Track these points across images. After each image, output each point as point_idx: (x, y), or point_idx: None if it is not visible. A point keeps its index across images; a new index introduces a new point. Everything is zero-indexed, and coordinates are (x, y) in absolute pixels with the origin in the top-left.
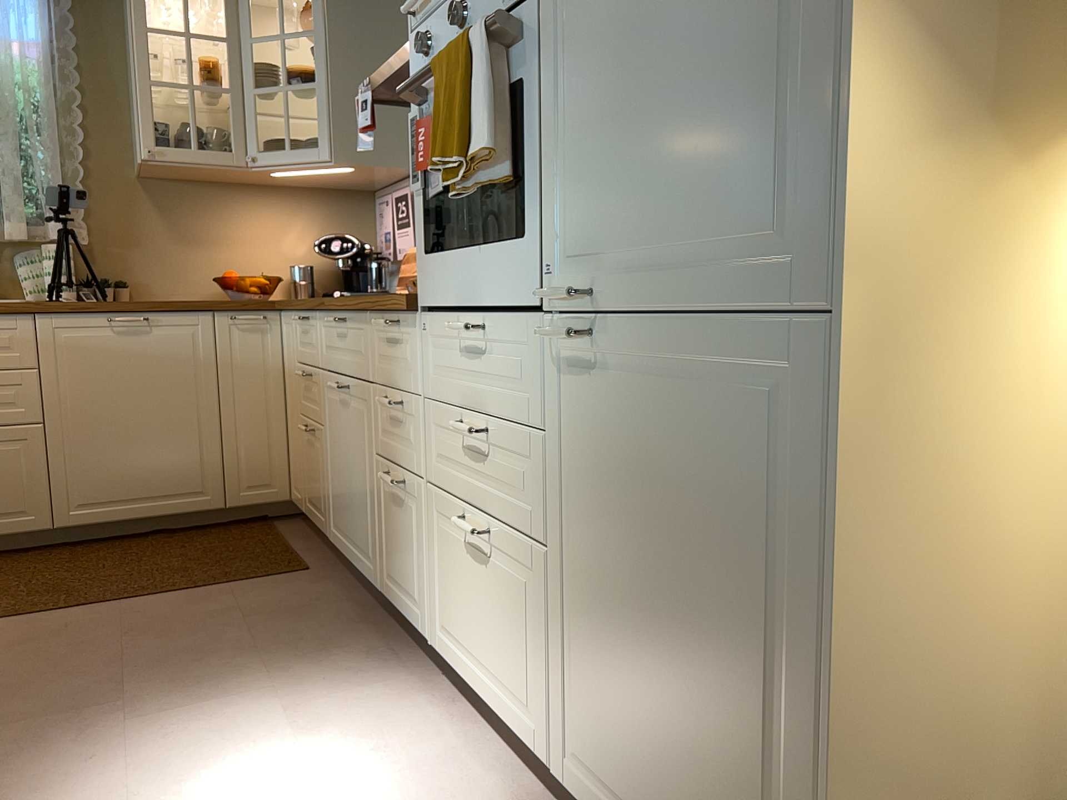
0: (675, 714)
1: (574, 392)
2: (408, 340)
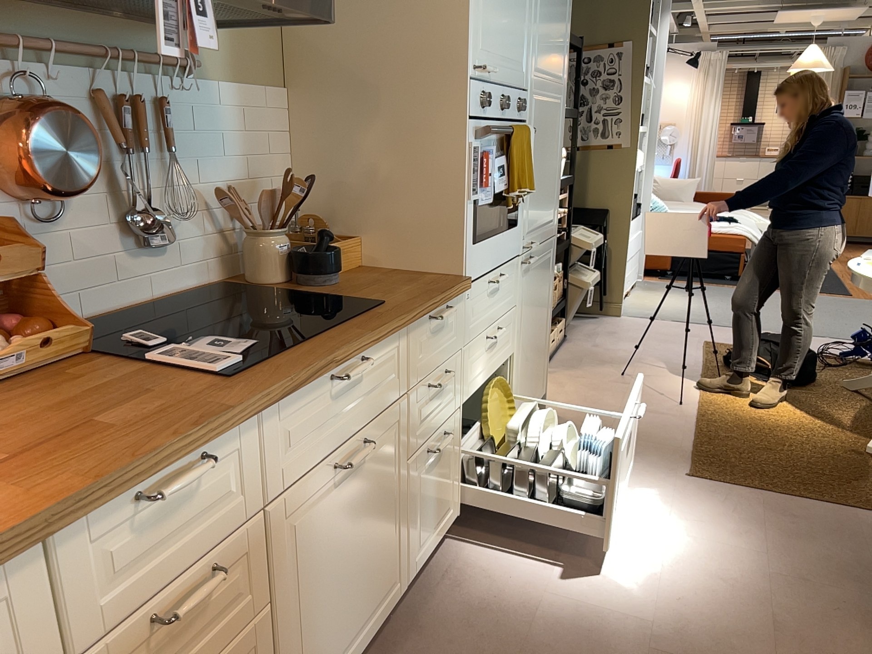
0: (535, 356)
1: (524, 281)
2: (452, 317)
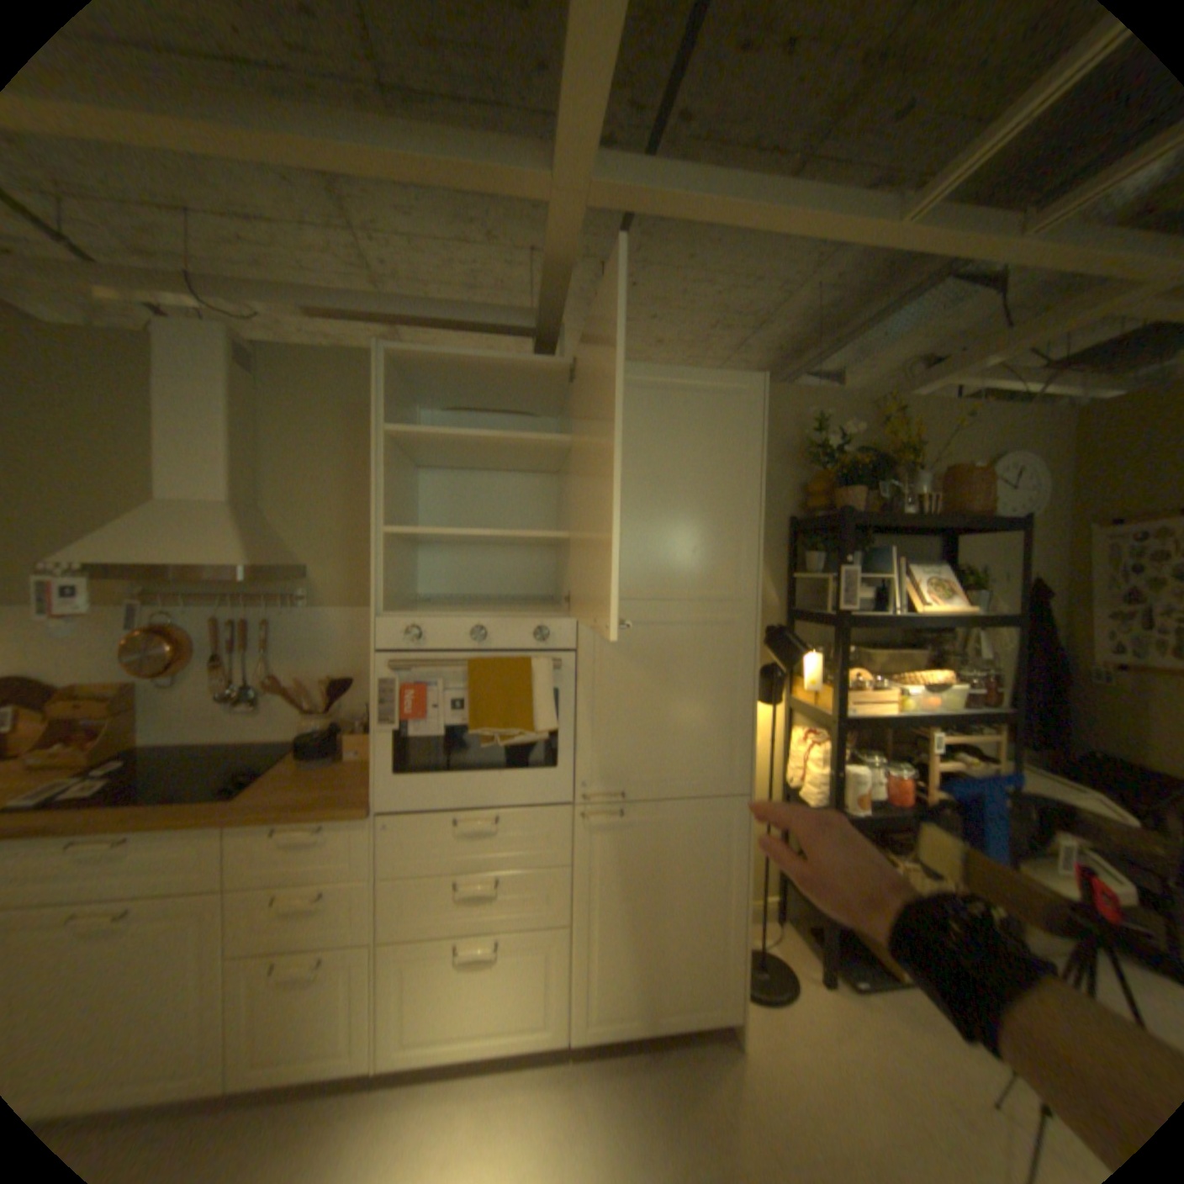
0: (669, 954)
1: (595, 840)
2: (337, 840)
